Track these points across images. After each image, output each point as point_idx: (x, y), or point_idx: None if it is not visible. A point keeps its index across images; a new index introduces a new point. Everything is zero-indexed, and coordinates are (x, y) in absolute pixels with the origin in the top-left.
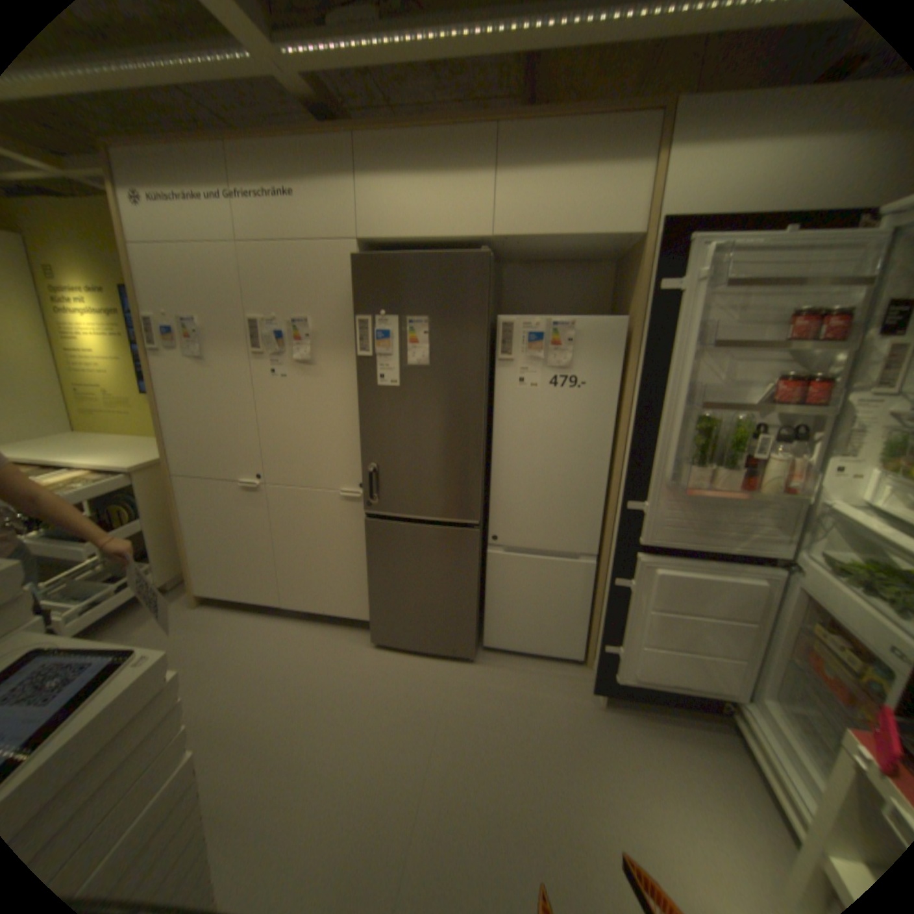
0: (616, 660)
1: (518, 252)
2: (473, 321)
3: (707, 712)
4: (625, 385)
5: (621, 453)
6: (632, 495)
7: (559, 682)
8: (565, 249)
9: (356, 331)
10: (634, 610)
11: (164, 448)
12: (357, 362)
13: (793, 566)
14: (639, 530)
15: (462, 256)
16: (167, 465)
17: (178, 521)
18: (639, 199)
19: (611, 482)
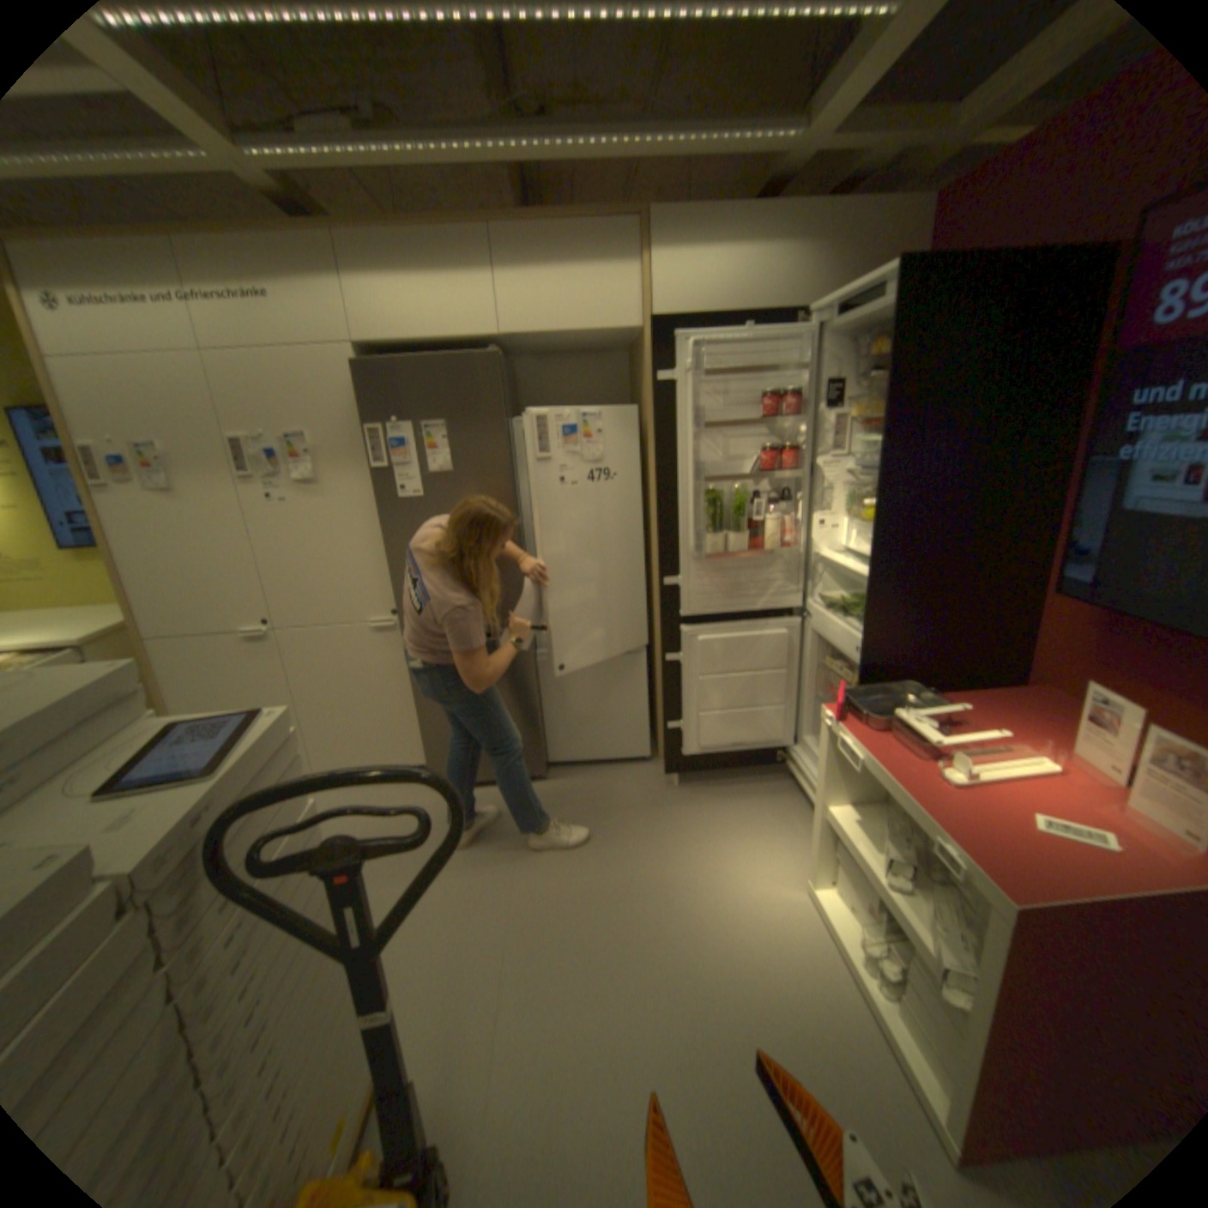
0: (679, 735)
1: (527, 347)
2: (491, 422)
3: (764, 765)
4: (648, 472)
5: (655, 538)
6: (666, 572)
7: (633, 777)
8: (574, 343)
9: (364, 443)
10: (685, 681)
11: (129, 608)
12: (370, 476)
13: (805, 614)
14: (677, 605)
15: (471, 358)
16: (136, 628)
17: (160, 696)
18: (631, 297)
19: (651, 568)
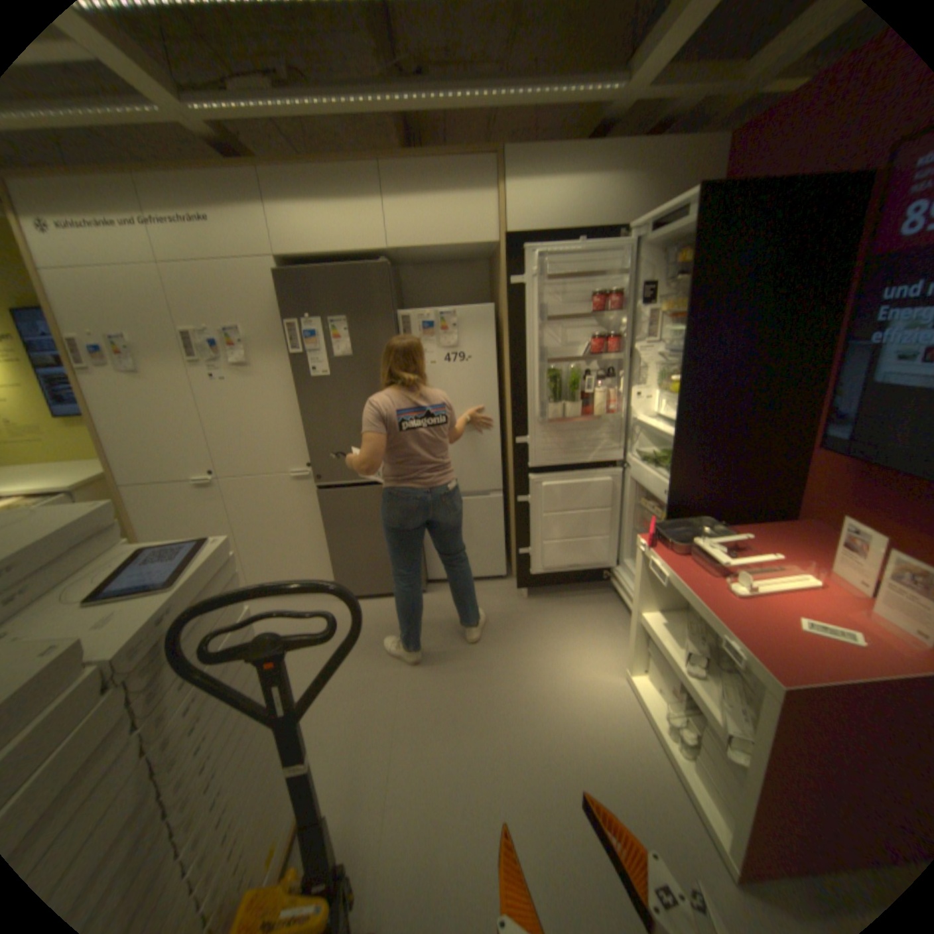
0: (528, 559)
1: (410, 258)
2: (382, 317)
3: (593, 581)
4: (504, 355)
5: (509, 407)
6: (517, 433)
7: (492, 590)
8: (446, 255)
9: (284, 334)
10: (532, 517)
11: (107, 462)
12: (289, 360)
13: (626, 465)
14: (526, 458)
15: (366, 267)
16: (113, 478)
17: (132, 529)
18: (490, 218)
19: (506, 430)
